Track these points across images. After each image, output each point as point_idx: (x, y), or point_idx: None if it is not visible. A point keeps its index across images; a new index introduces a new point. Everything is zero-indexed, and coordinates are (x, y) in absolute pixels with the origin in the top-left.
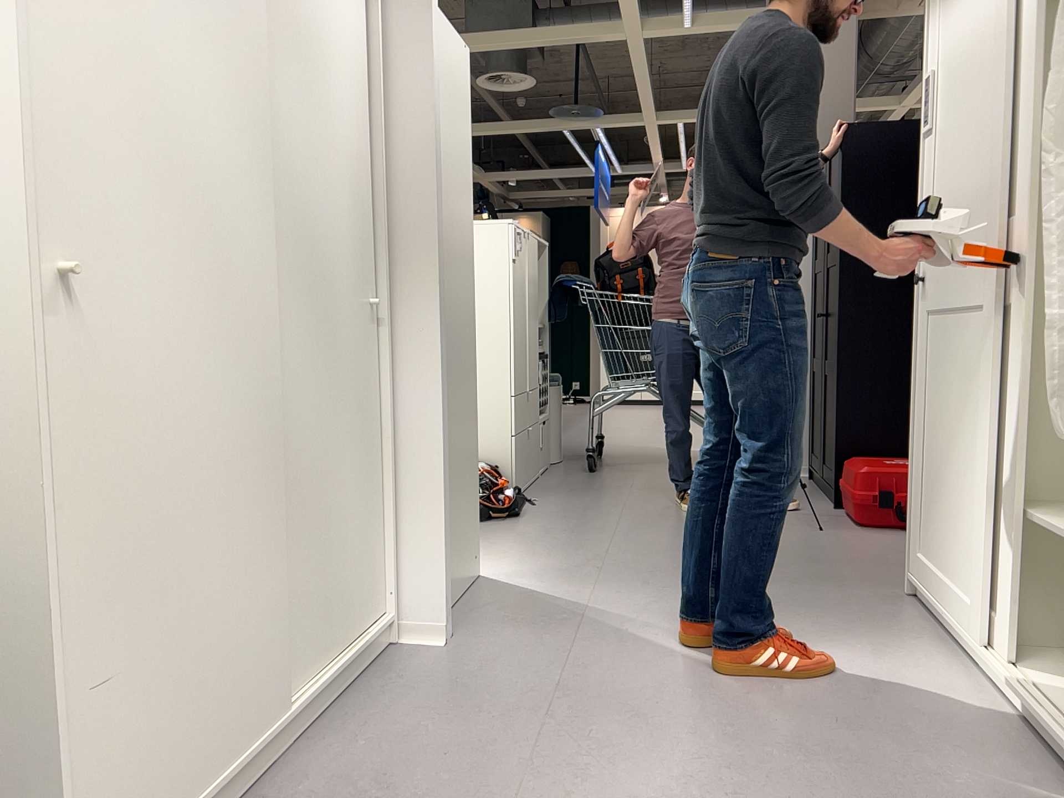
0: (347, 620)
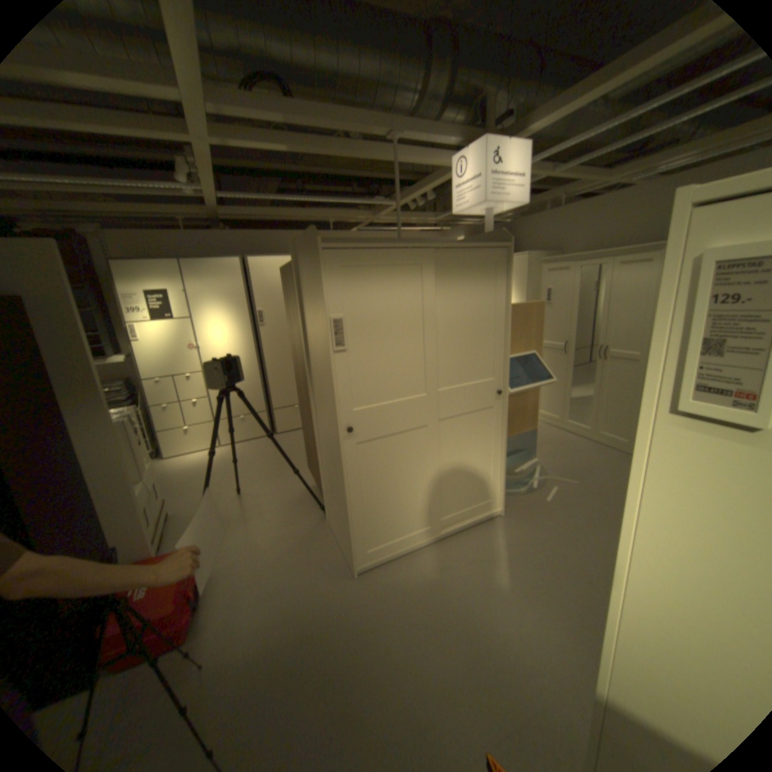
0: None
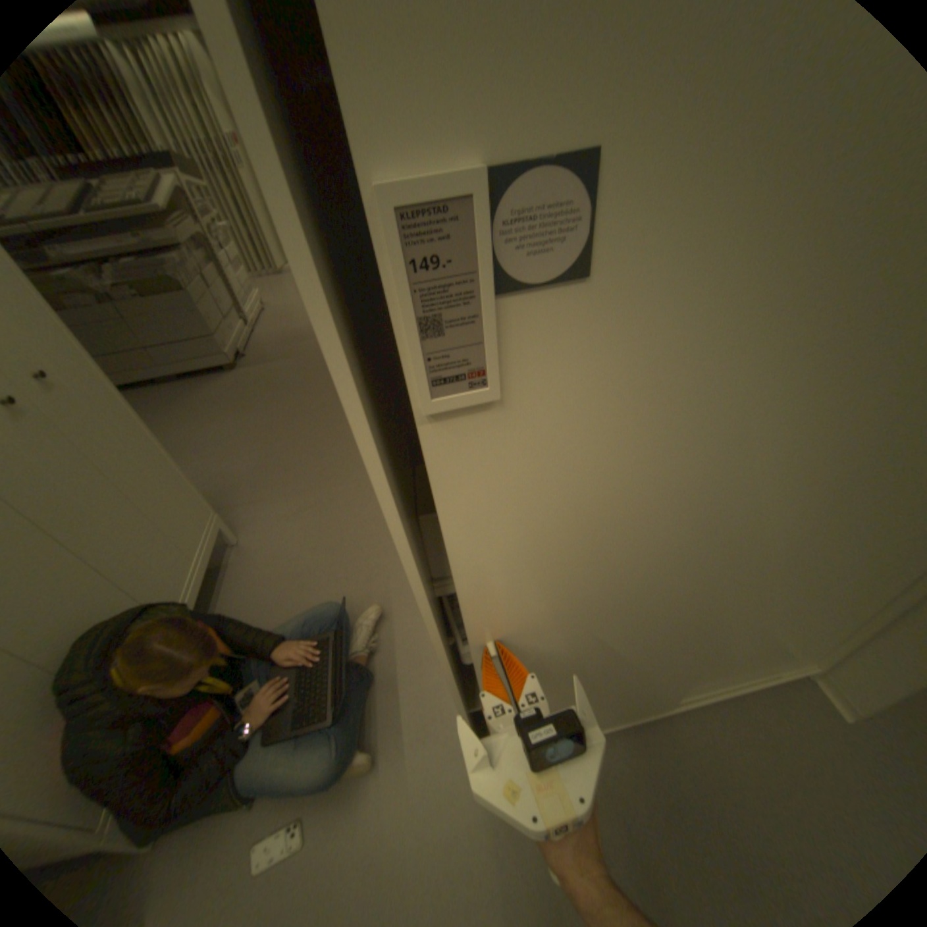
0: (755, 678)
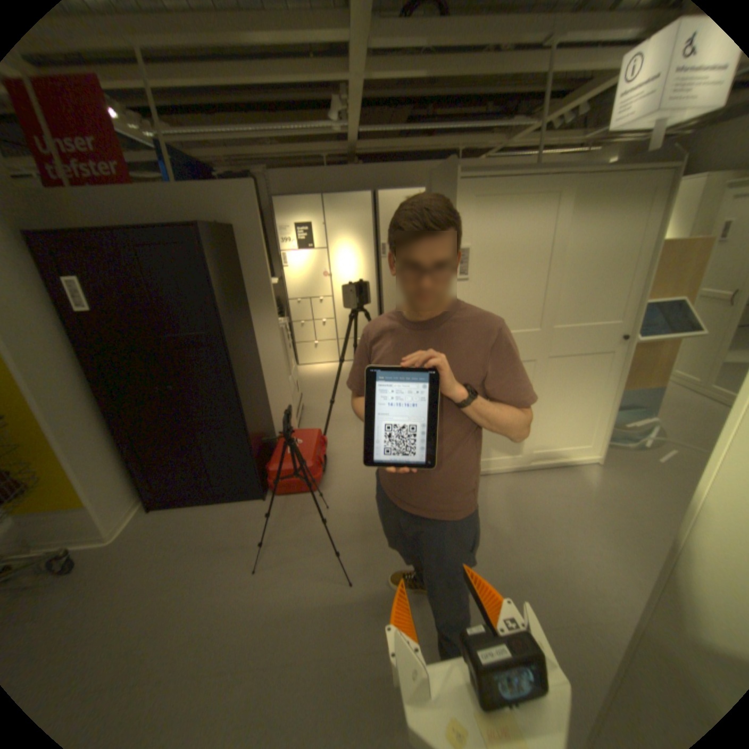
0: None
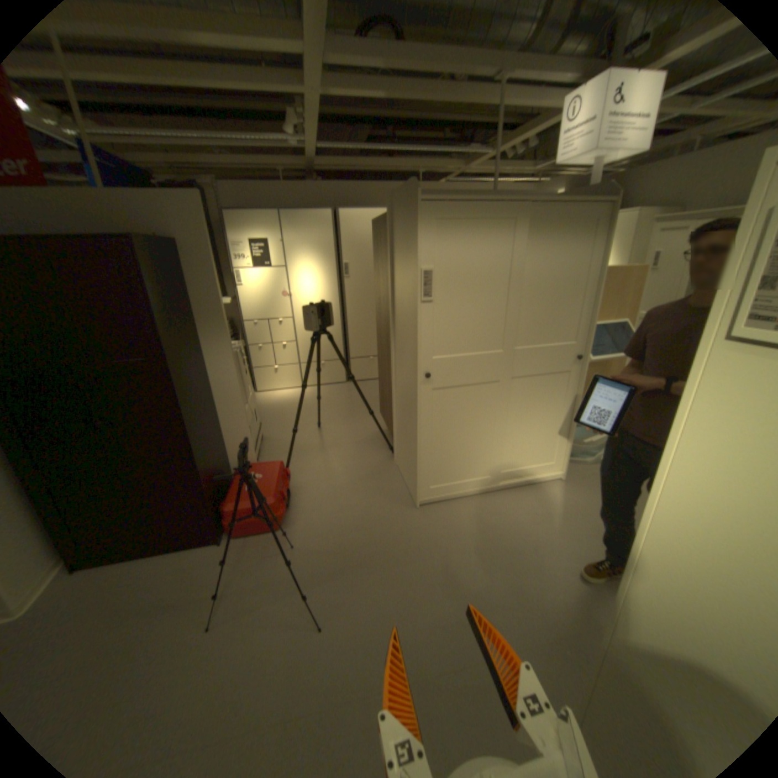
0: None
